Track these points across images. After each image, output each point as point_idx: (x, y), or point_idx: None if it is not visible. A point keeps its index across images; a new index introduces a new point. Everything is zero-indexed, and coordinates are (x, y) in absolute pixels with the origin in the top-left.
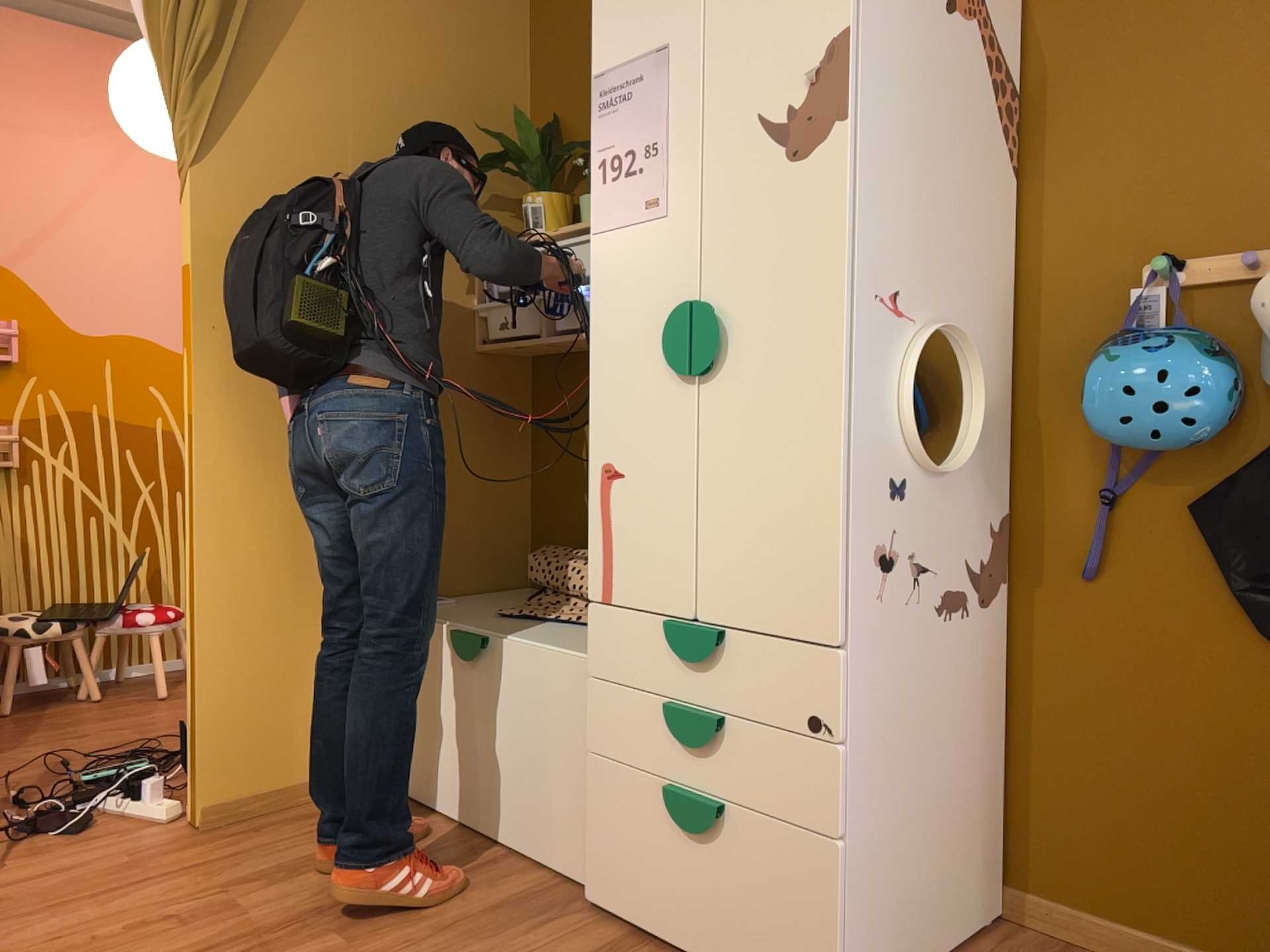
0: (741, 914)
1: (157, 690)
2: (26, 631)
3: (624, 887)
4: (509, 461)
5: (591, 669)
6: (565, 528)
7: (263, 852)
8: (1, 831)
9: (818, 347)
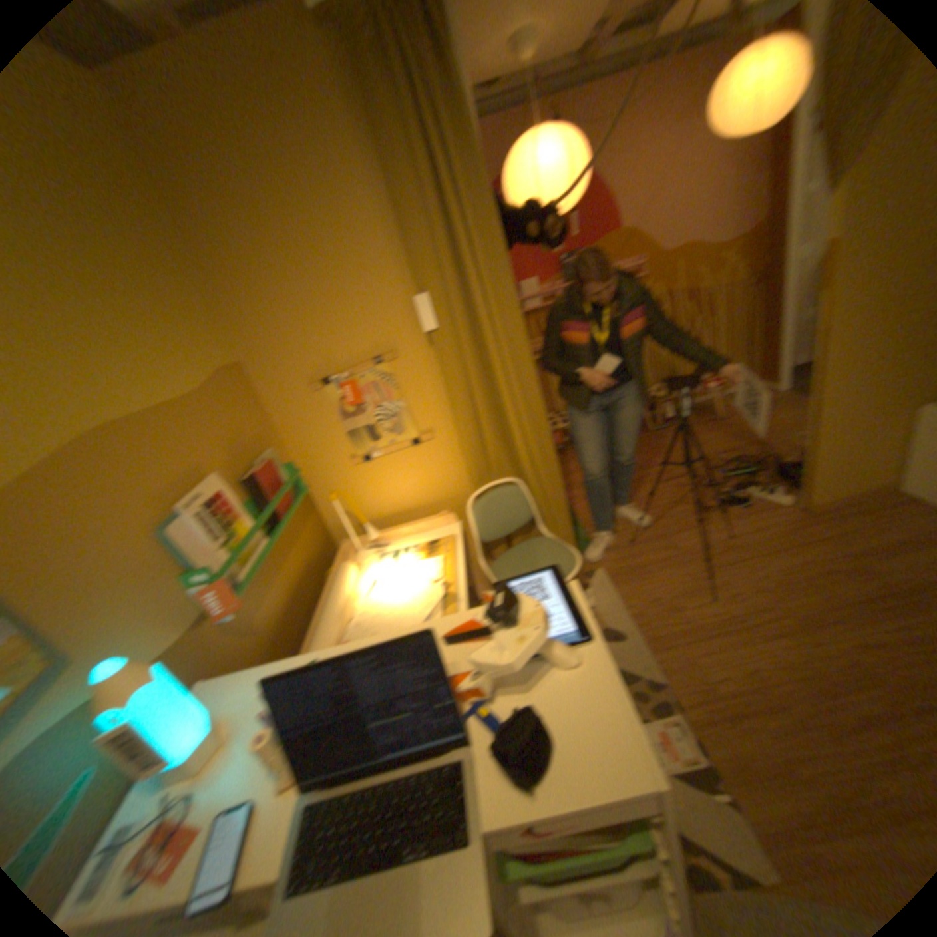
0: None
1: (716, 413)
2: (665, 396)
3: None
4: None
5: None
6: None
7: (865, 533)
8: (716, 501)
9: None
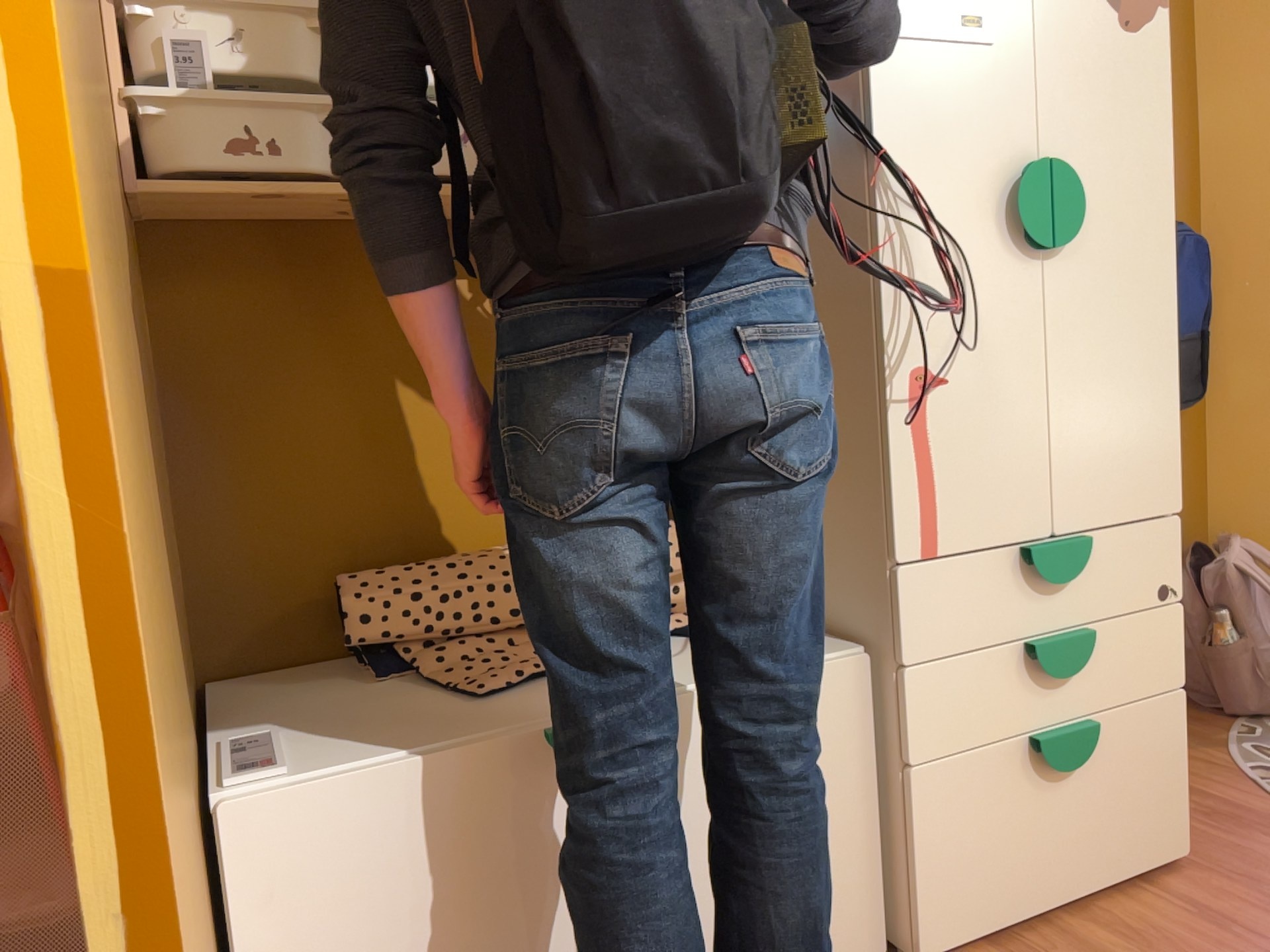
0: (1110, 817)
1: None
2: None
3: (979, 898)
4: (162, 437)
5: (904, 657)
6: (301, 545)
7: None
8: None
9: (1155, 228)
